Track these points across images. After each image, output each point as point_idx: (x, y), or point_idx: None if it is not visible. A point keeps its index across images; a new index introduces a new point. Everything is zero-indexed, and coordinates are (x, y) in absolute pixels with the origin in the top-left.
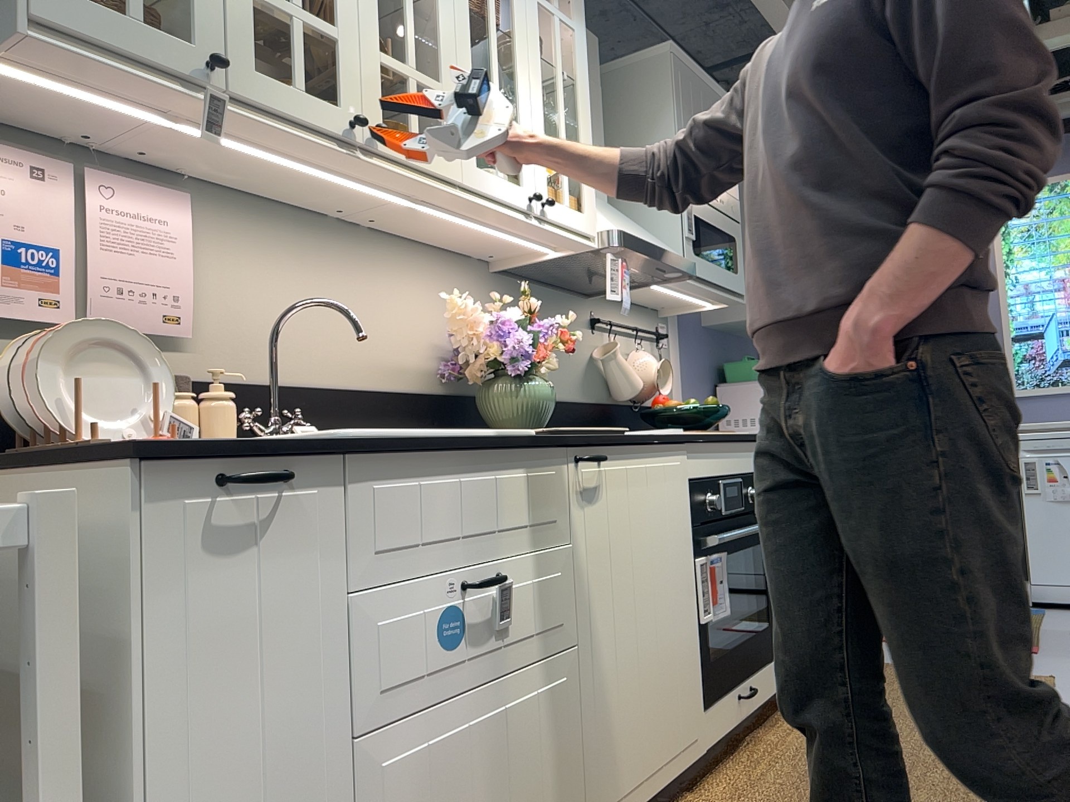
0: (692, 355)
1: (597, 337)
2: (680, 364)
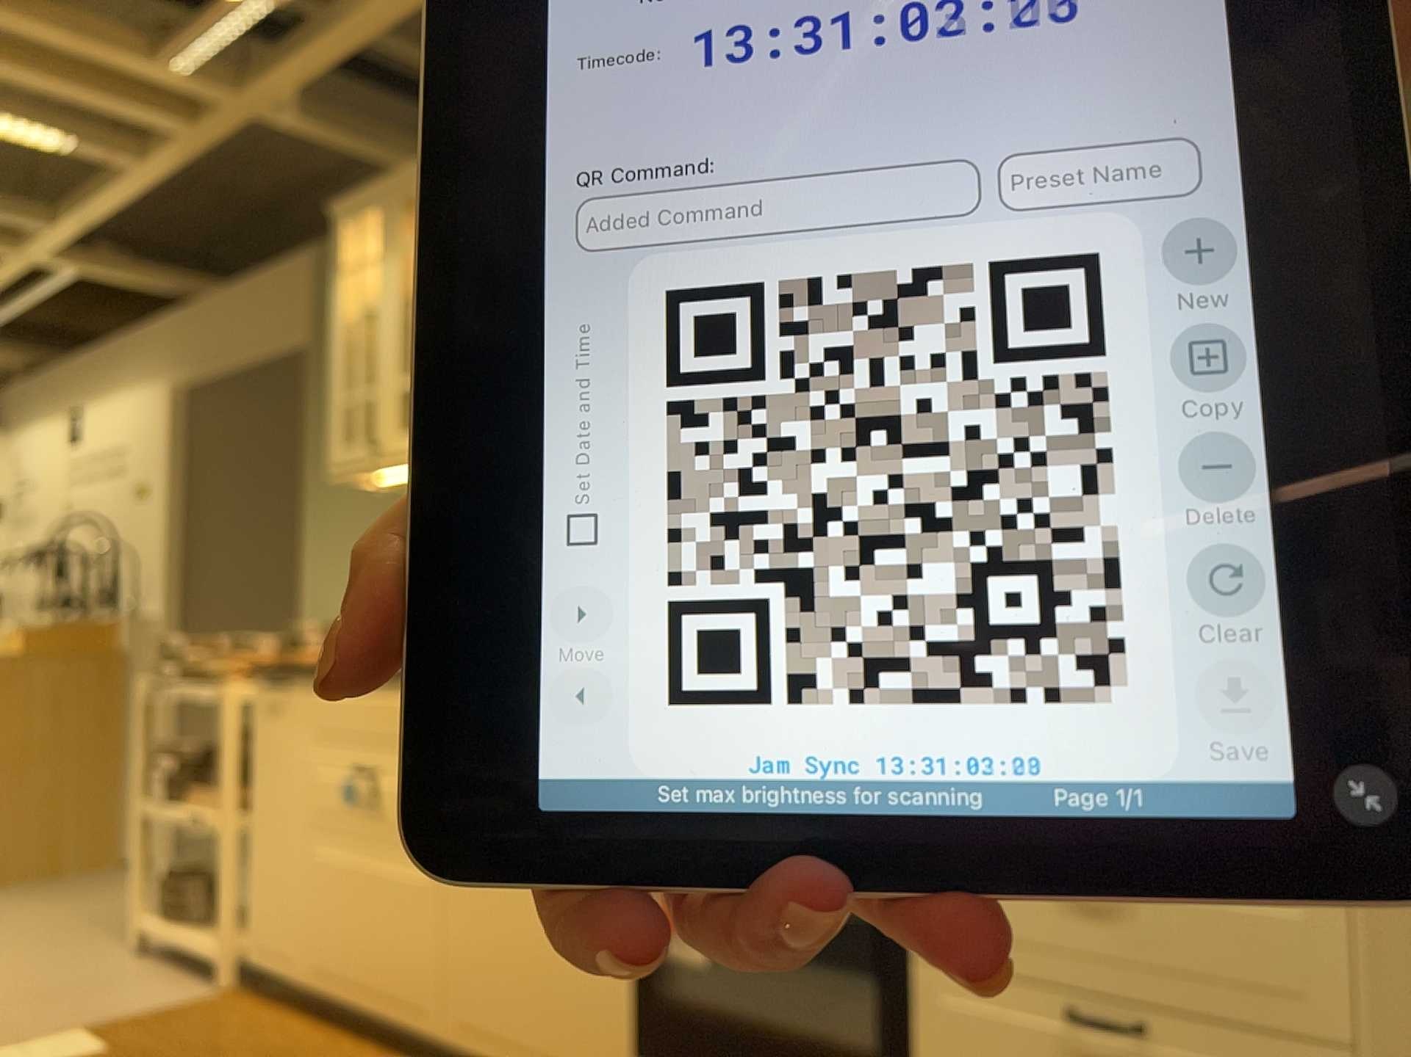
0: None
1: None
2: None
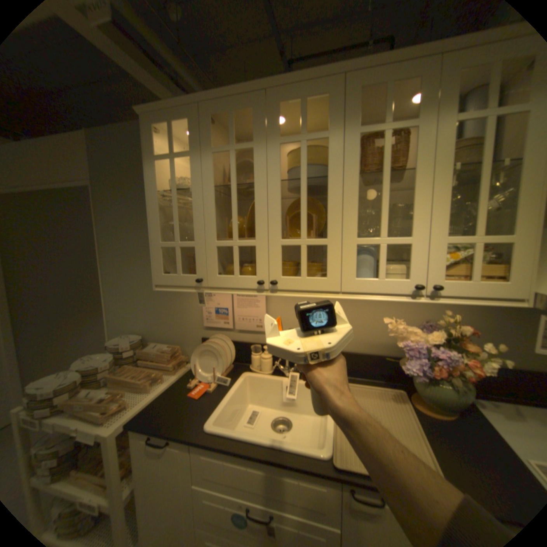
0: None
1: None
2: None
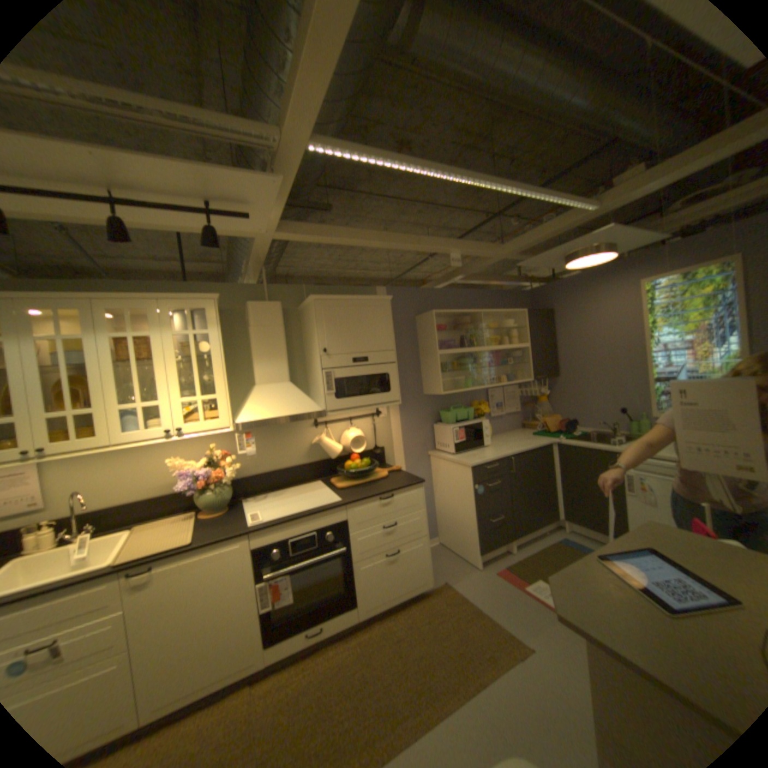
0: (409, 414)
1: (318, 430)
2: (397, 421)
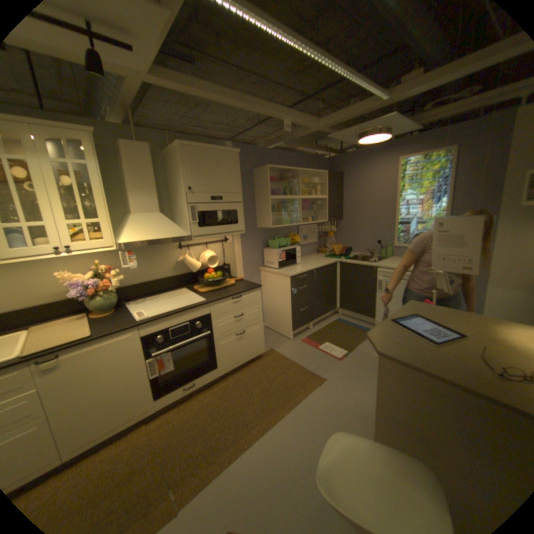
0: (247, 241)
1: (182, 251)
2: (239, 246)
